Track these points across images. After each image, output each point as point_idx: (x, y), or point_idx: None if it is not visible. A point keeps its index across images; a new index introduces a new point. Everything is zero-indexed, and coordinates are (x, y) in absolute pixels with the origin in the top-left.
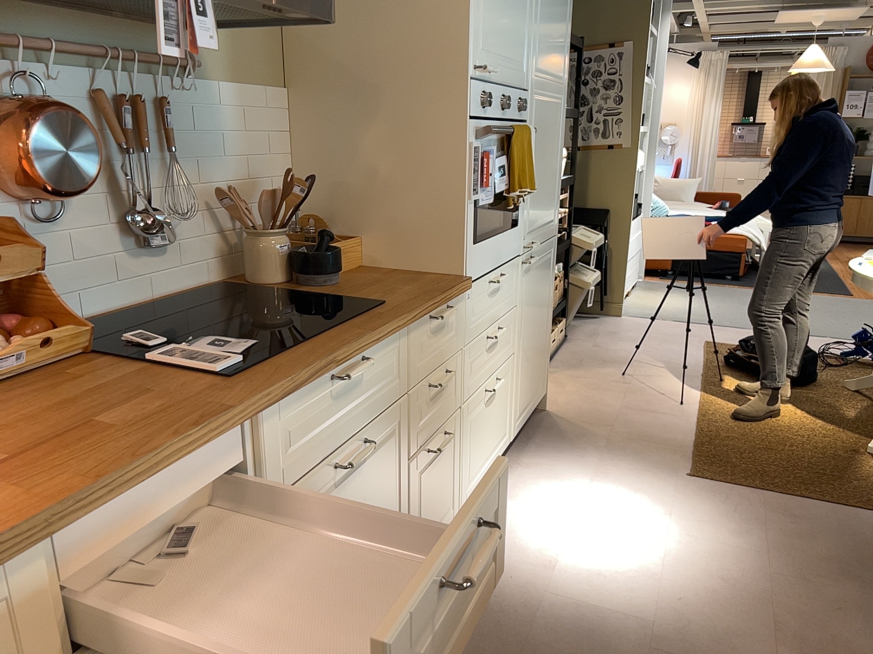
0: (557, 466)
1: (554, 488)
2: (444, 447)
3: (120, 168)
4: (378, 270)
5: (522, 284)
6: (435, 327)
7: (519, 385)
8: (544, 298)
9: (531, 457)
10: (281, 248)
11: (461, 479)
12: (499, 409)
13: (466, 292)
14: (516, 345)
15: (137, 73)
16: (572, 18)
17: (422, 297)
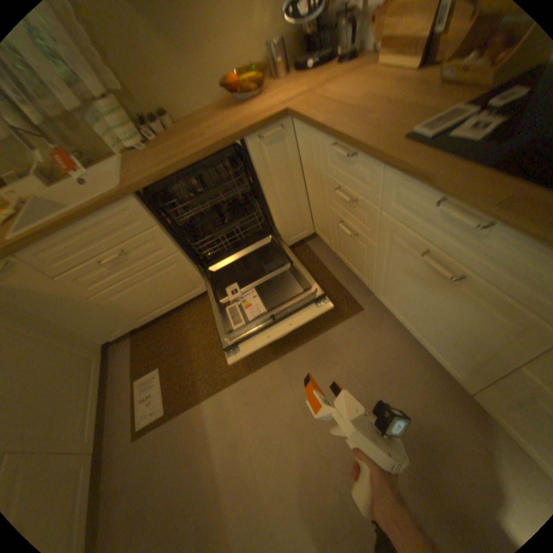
0: None
1: None
2: None
3: None
4: None
5: None
6: None
7: None
8: None
9: None
10: None
11: None
12: None
13: None
14: None
15: None
16: None
17: None
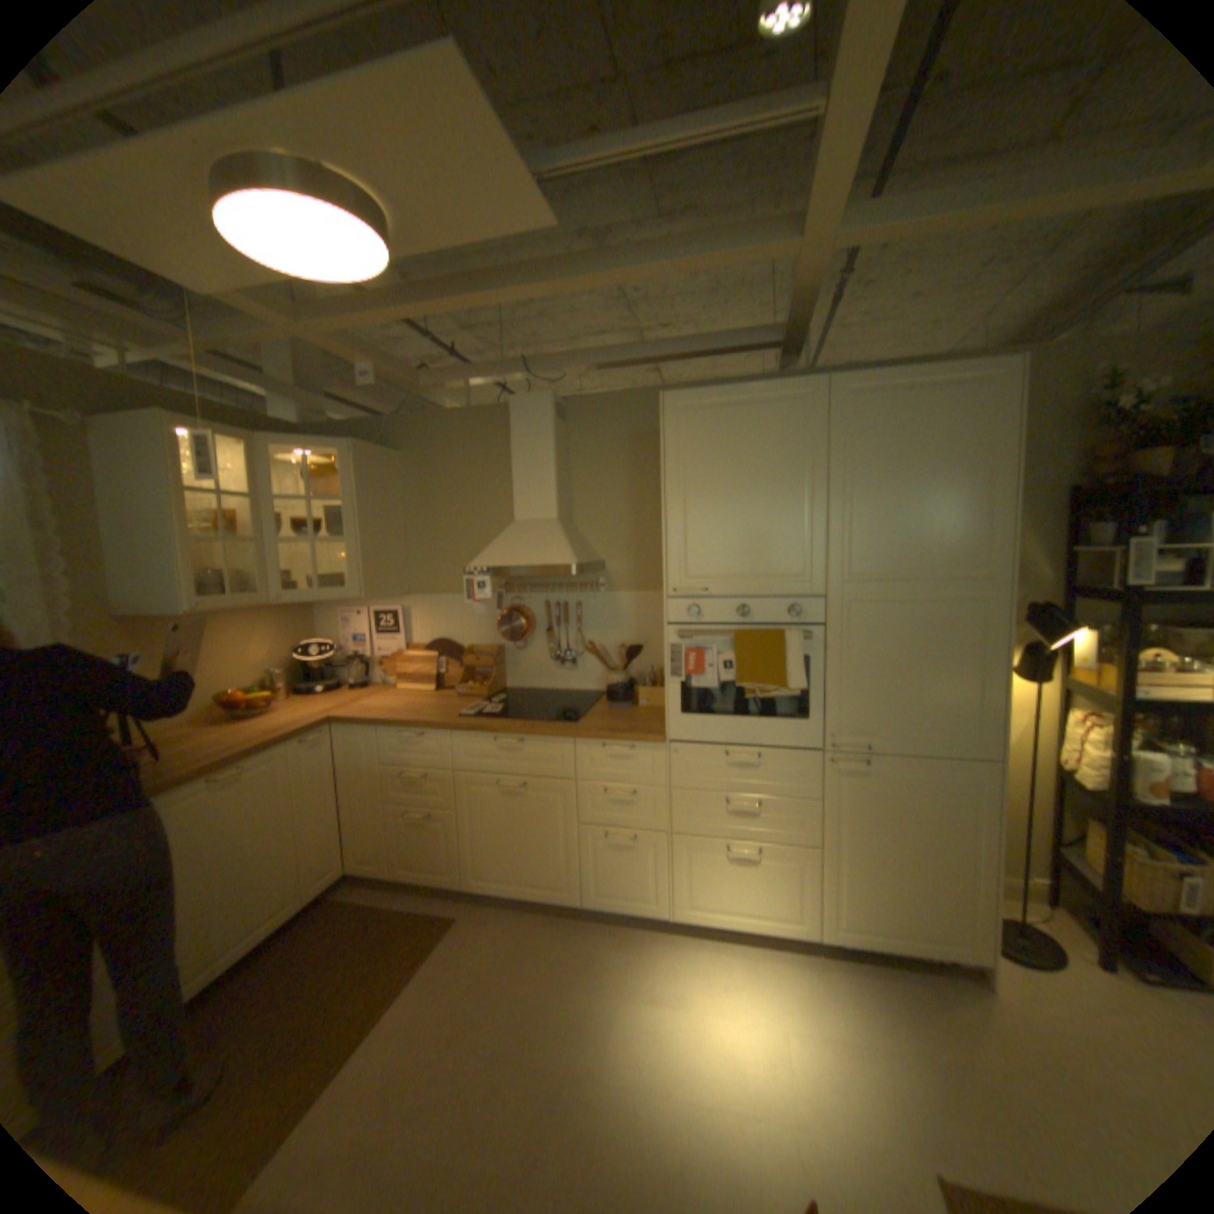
0: (844, 1009)
1: (791, 1008)
2: (635, 848)
3: (546, 633)
4: (662, 714)
5: (832, 783)
6: (615, 756)
7: (842, 894)
8: (947, 830)
9: (848, 984)
10: (611, 683)
11: (673, 896)
12: (770, 885)
13: (669, 749)
14: (825, 844)
15: (569, 593)
16: (1021, 497)
17: (596, 730)
